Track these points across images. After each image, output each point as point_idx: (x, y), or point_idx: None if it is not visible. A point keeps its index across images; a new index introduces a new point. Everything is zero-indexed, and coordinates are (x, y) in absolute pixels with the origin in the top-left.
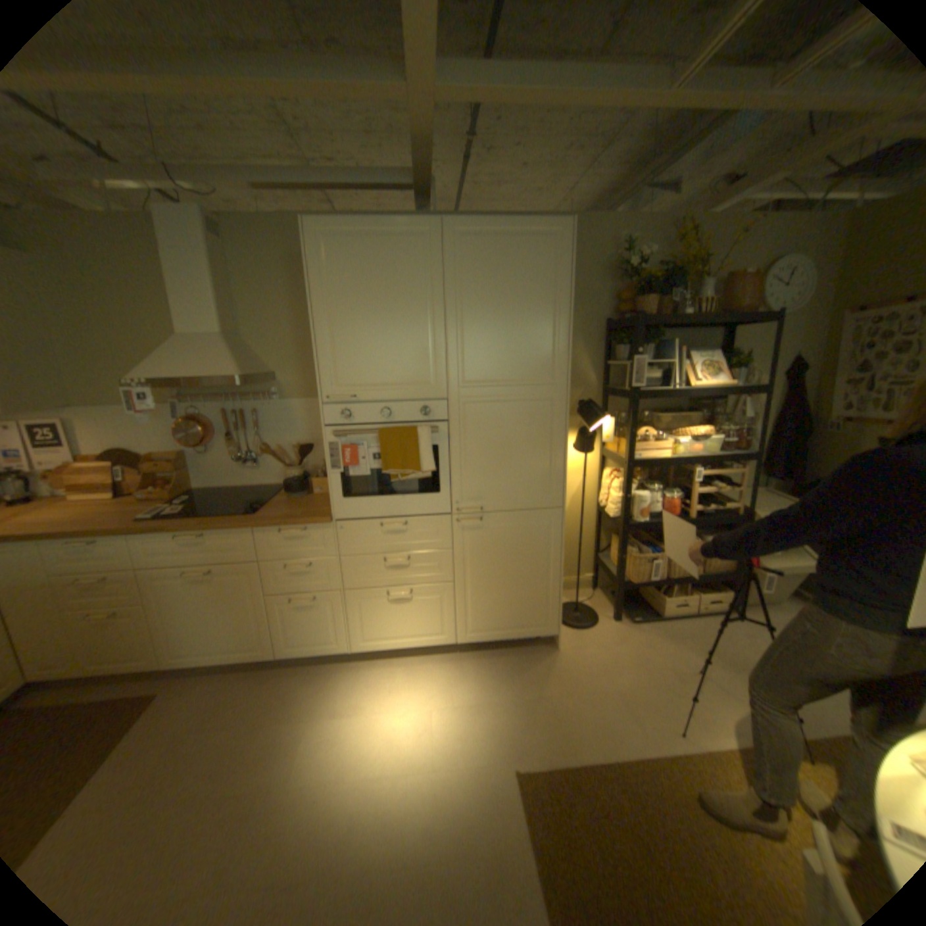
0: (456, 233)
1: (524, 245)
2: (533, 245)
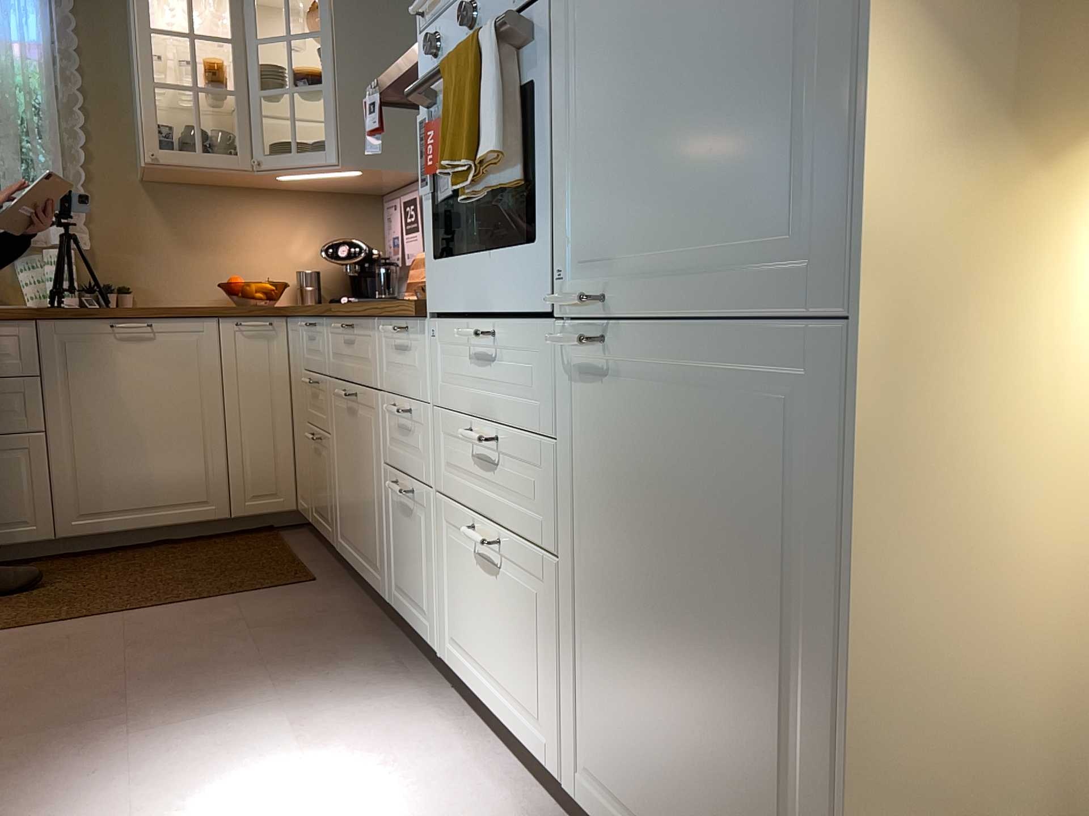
0: None
1: None
2: None
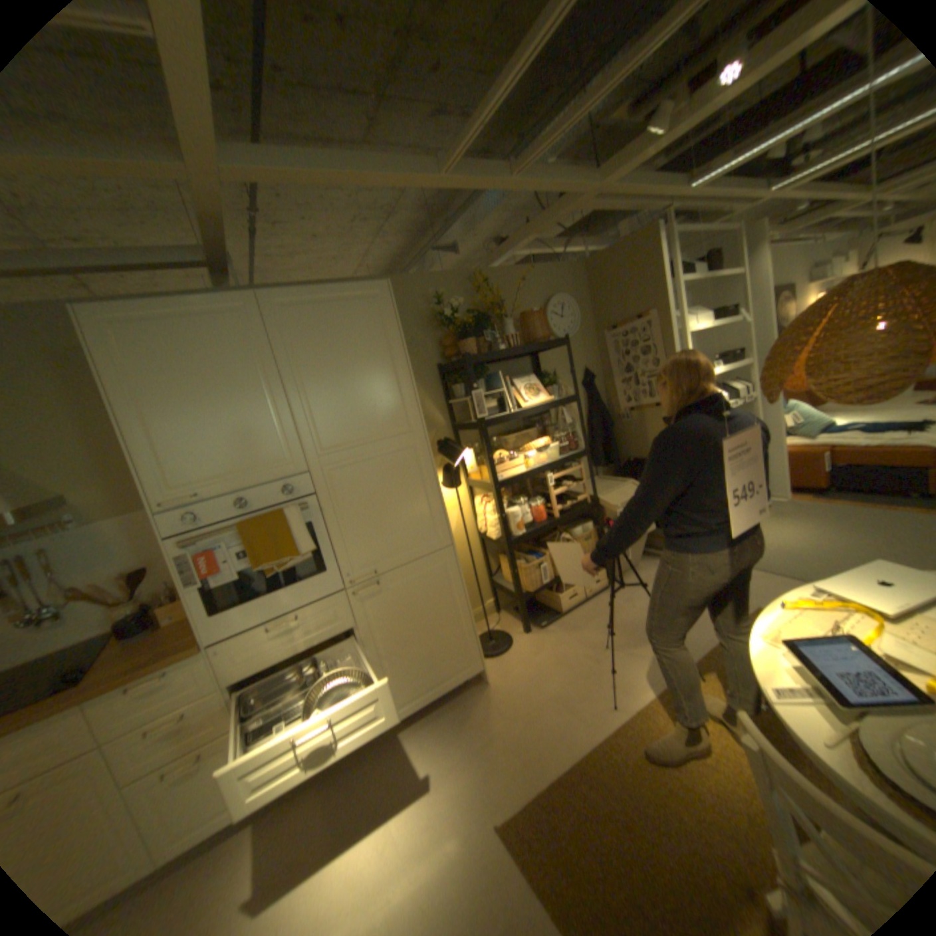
0: (275, 305)
1: (348, 309)
2: (356, 308)
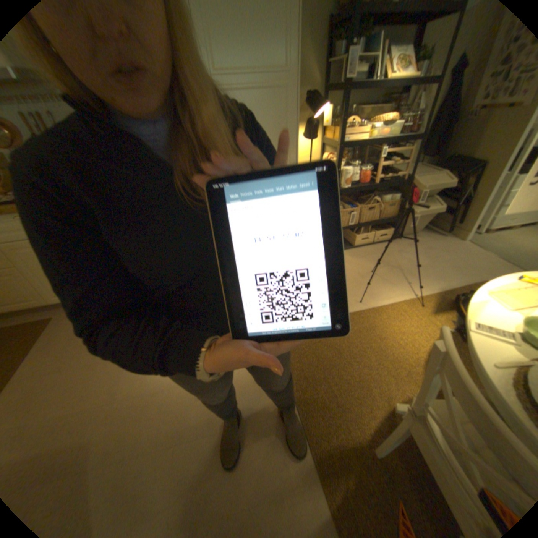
0: None
1: None
2: None
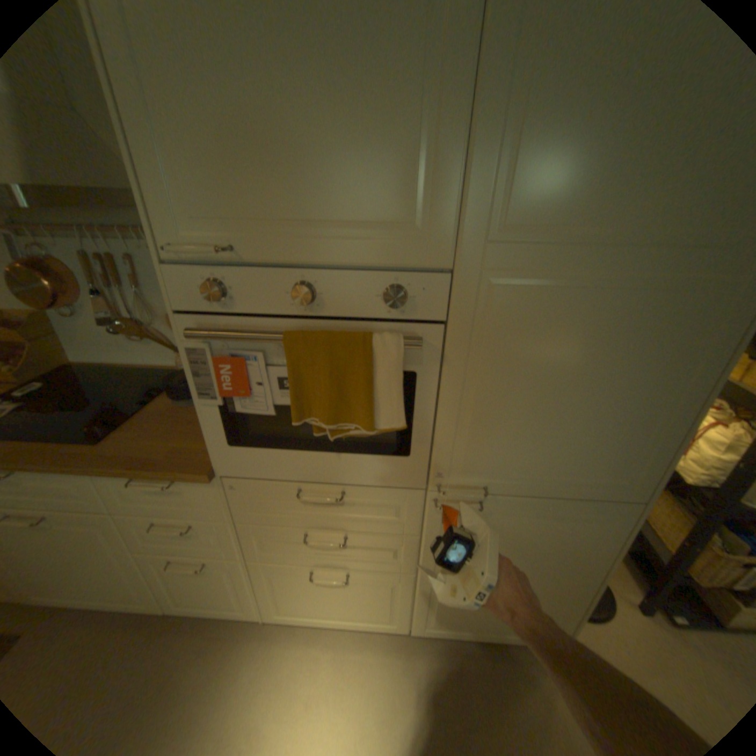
0: None
1: None
2: None
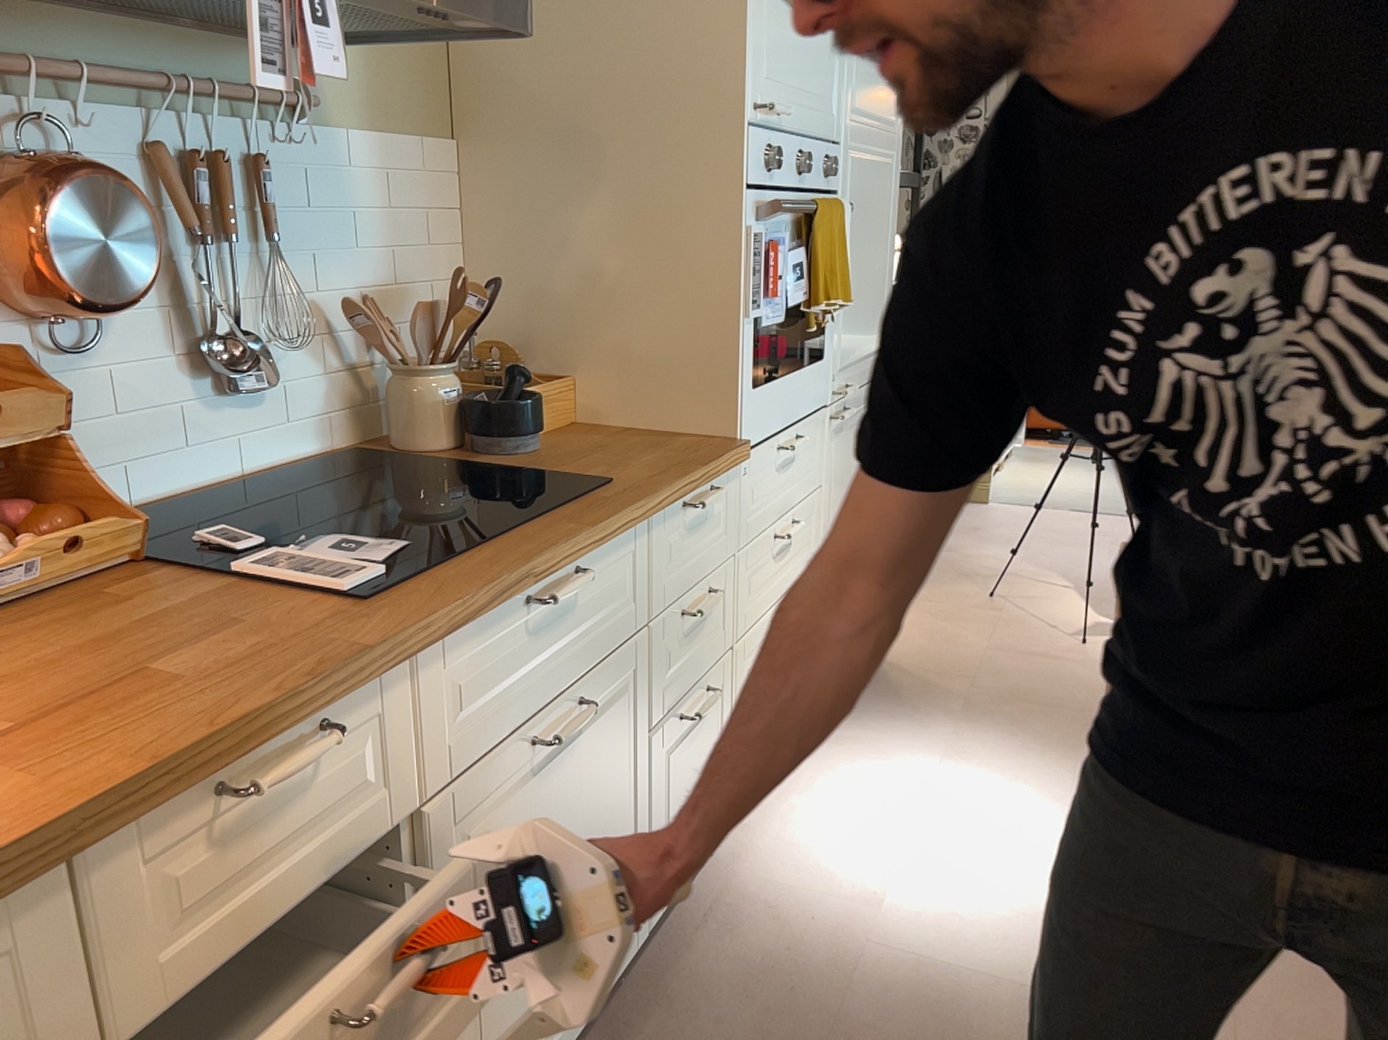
0: None
1: None
2: None
